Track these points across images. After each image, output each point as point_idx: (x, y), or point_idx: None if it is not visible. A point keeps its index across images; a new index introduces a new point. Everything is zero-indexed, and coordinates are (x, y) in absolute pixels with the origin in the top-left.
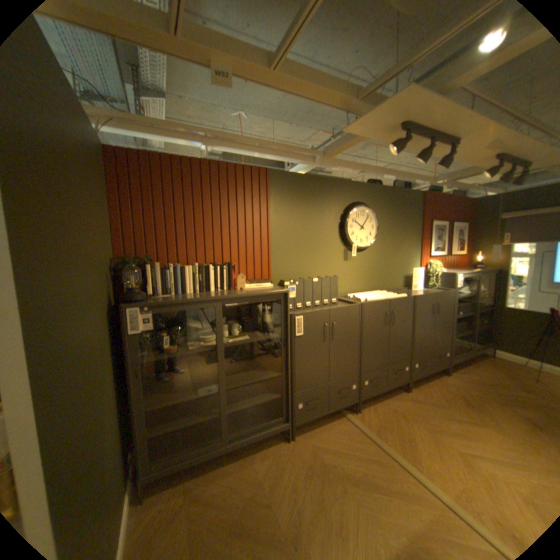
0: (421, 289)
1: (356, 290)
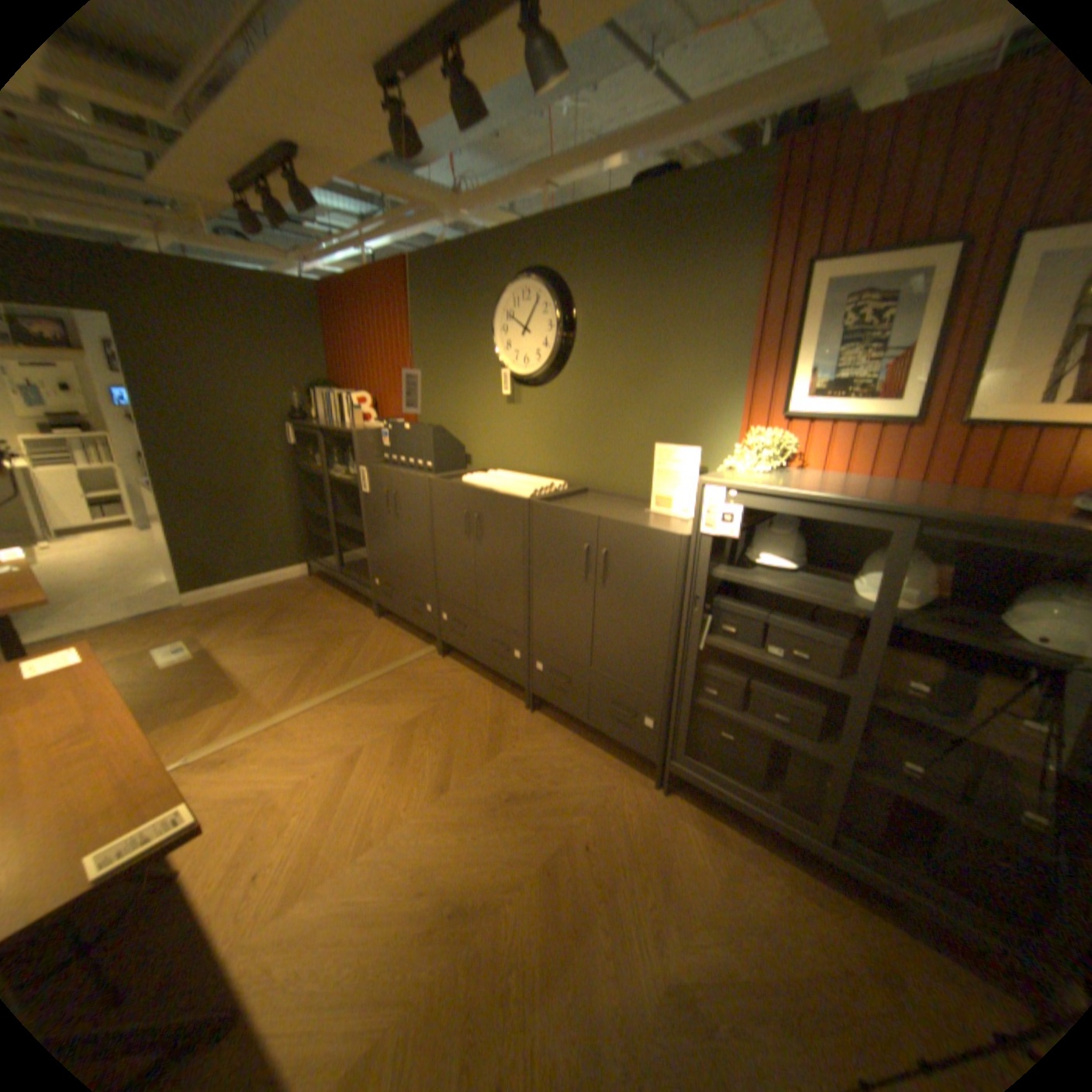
0: (684, 514)
1: (531, 469)
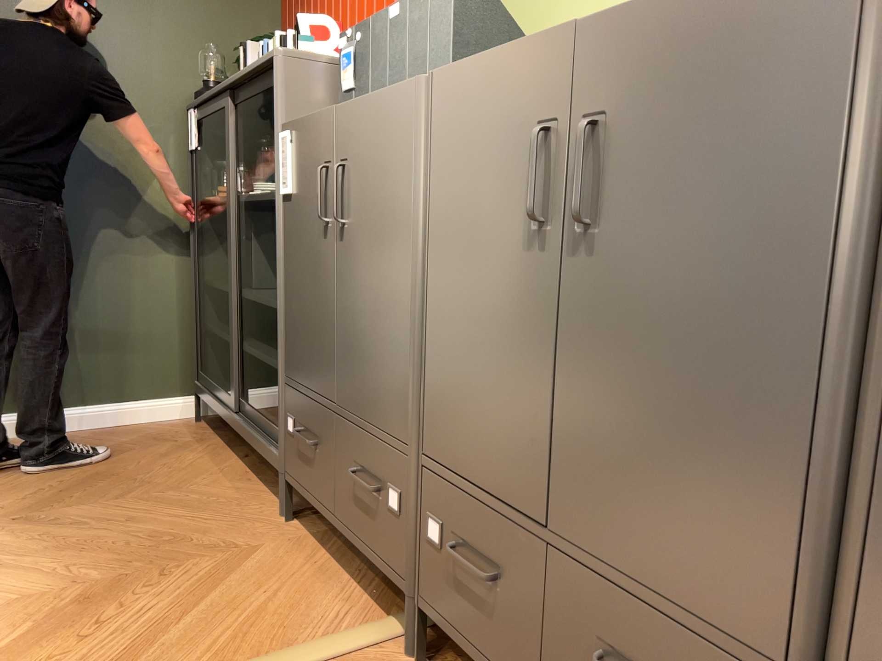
0: None
1: None
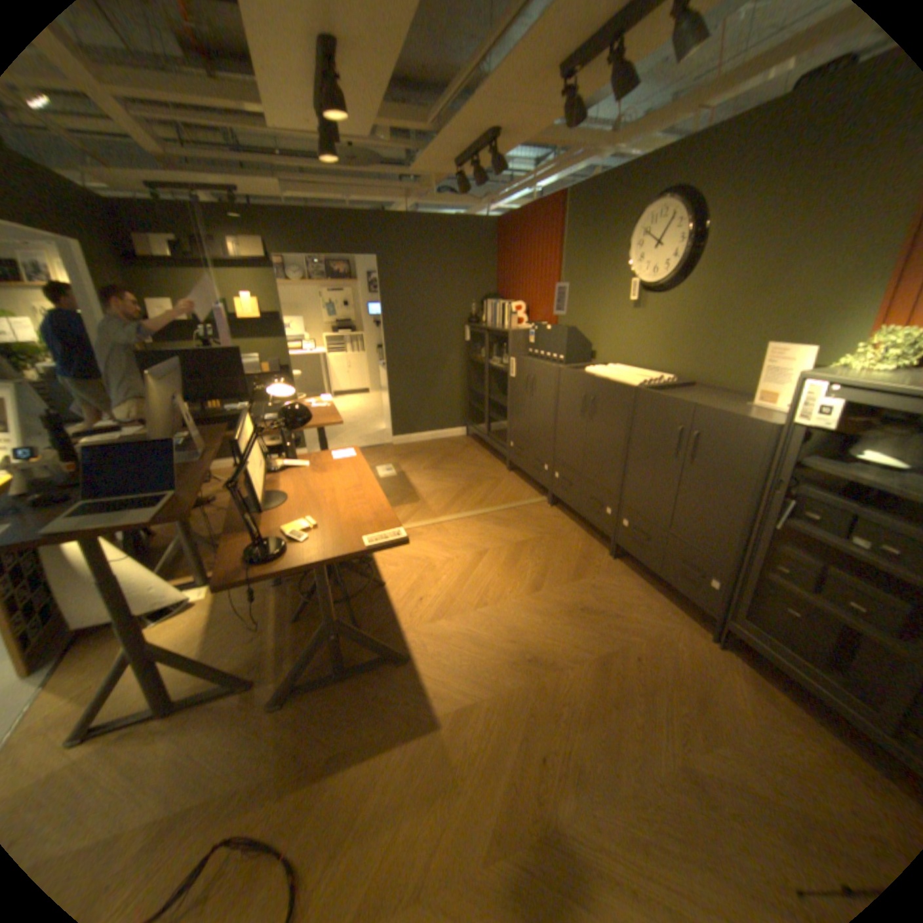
0: (789, 409)
1: (646, 365)
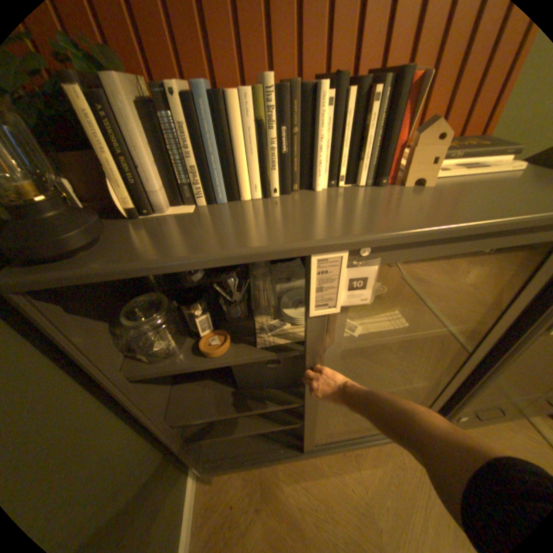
0: None
1: None
